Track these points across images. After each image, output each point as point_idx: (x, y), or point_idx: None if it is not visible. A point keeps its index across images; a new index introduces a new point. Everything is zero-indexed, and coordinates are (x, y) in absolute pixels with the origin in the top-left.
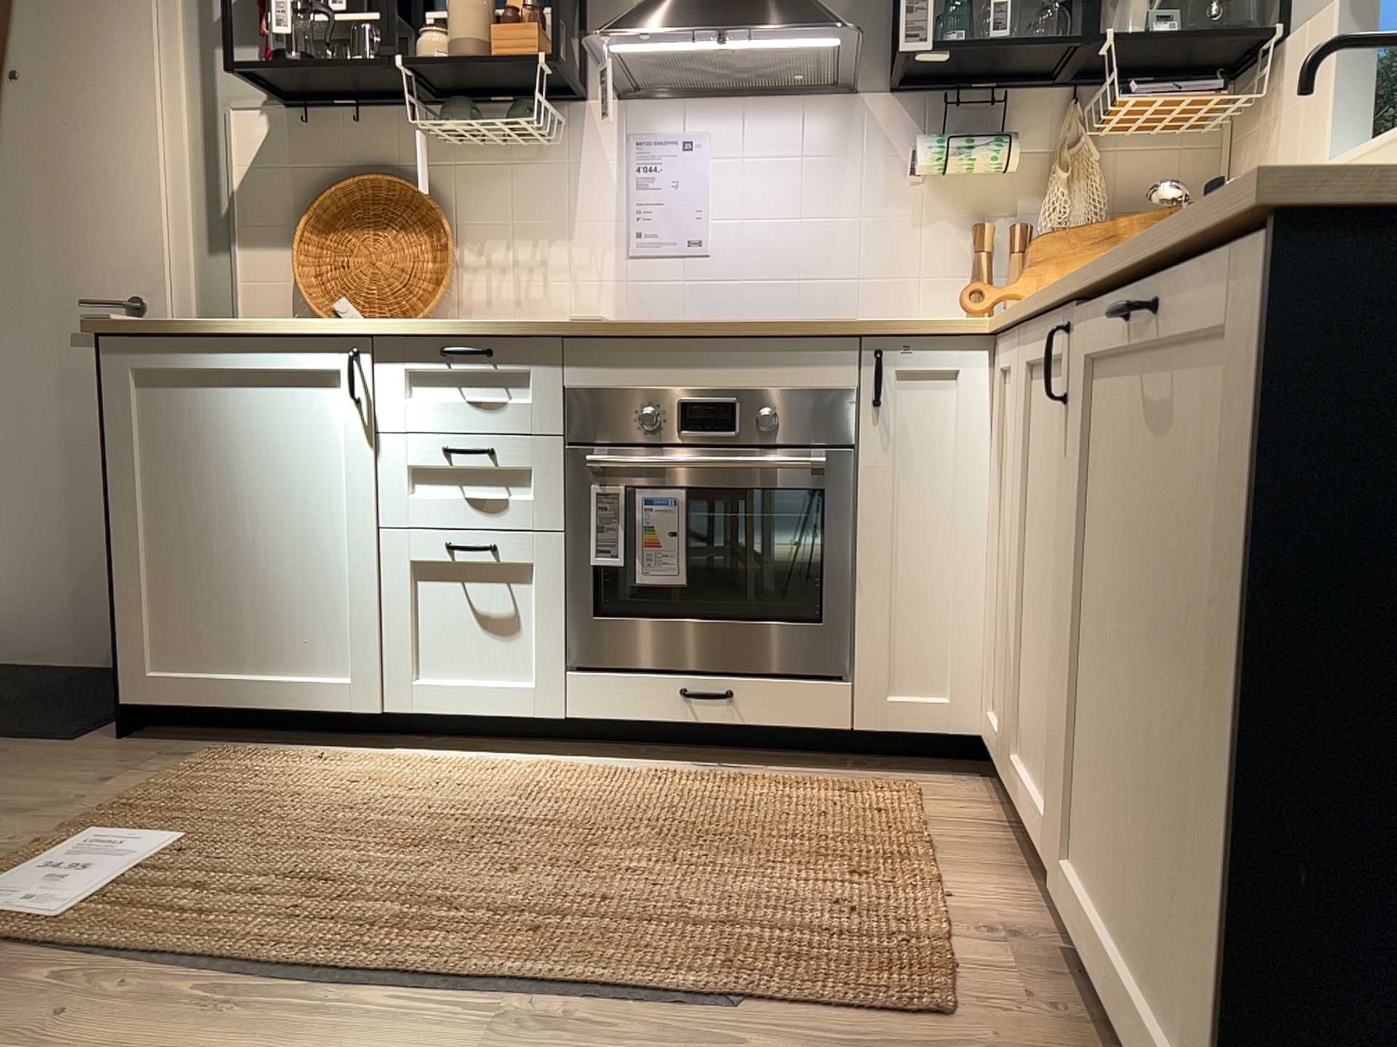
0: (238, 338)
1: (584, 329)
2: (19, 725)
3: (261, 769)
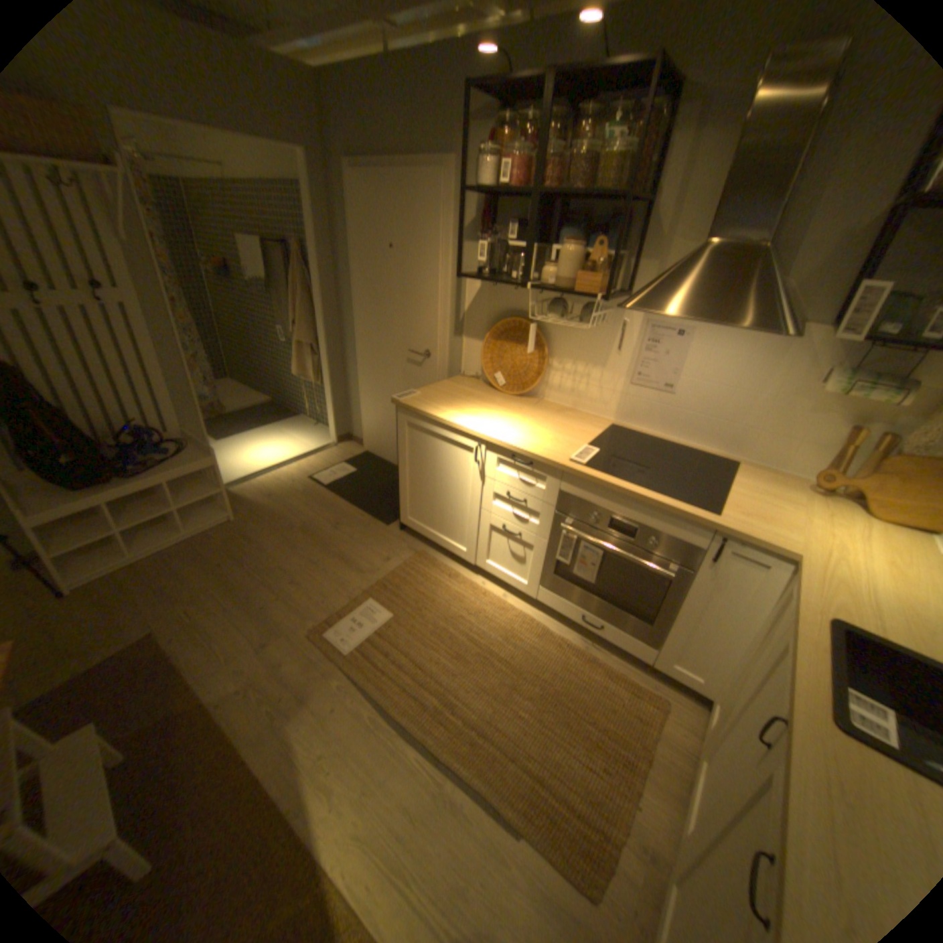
0: (440, 423)
1: (573, 472)
2: (377, 508)
3: (431, 573)
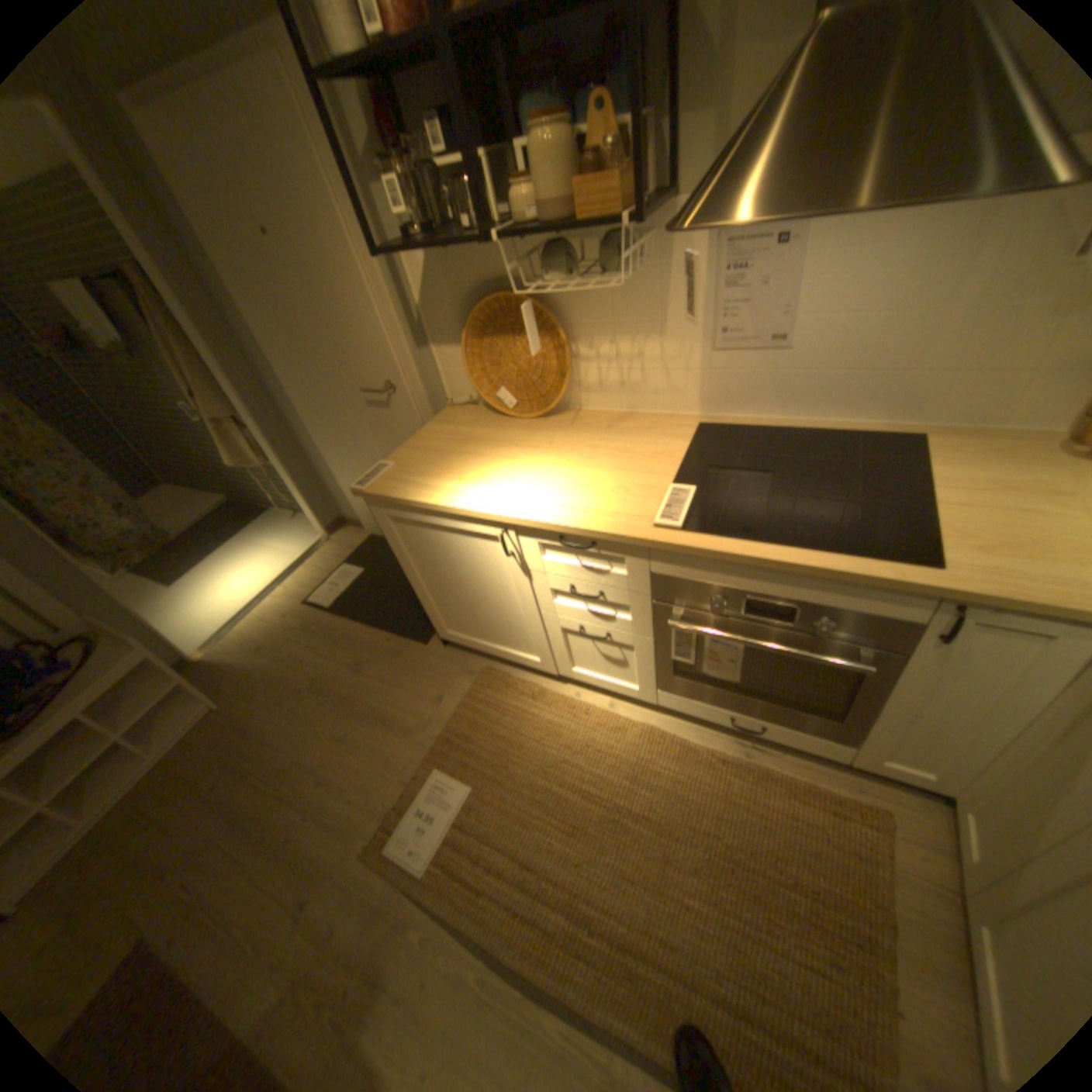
0: (435, 509)
1: (666, 546)
2: (405, 620)
3: (503, 703)
